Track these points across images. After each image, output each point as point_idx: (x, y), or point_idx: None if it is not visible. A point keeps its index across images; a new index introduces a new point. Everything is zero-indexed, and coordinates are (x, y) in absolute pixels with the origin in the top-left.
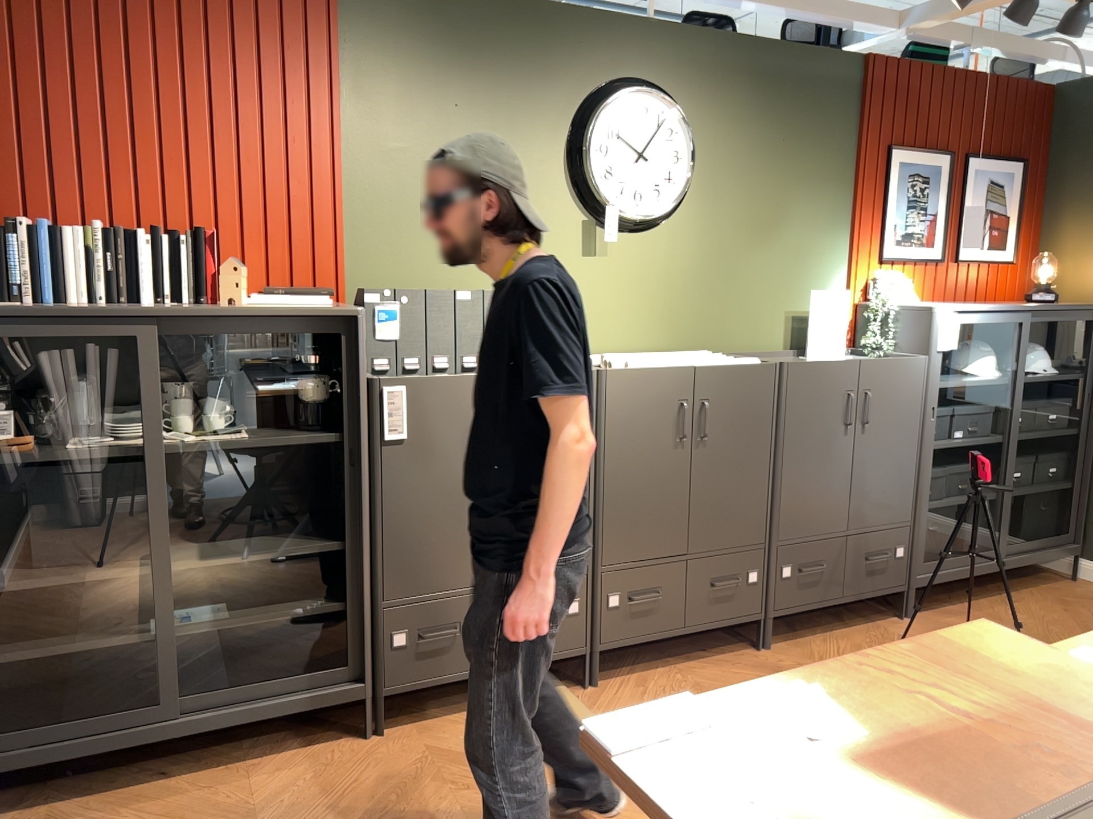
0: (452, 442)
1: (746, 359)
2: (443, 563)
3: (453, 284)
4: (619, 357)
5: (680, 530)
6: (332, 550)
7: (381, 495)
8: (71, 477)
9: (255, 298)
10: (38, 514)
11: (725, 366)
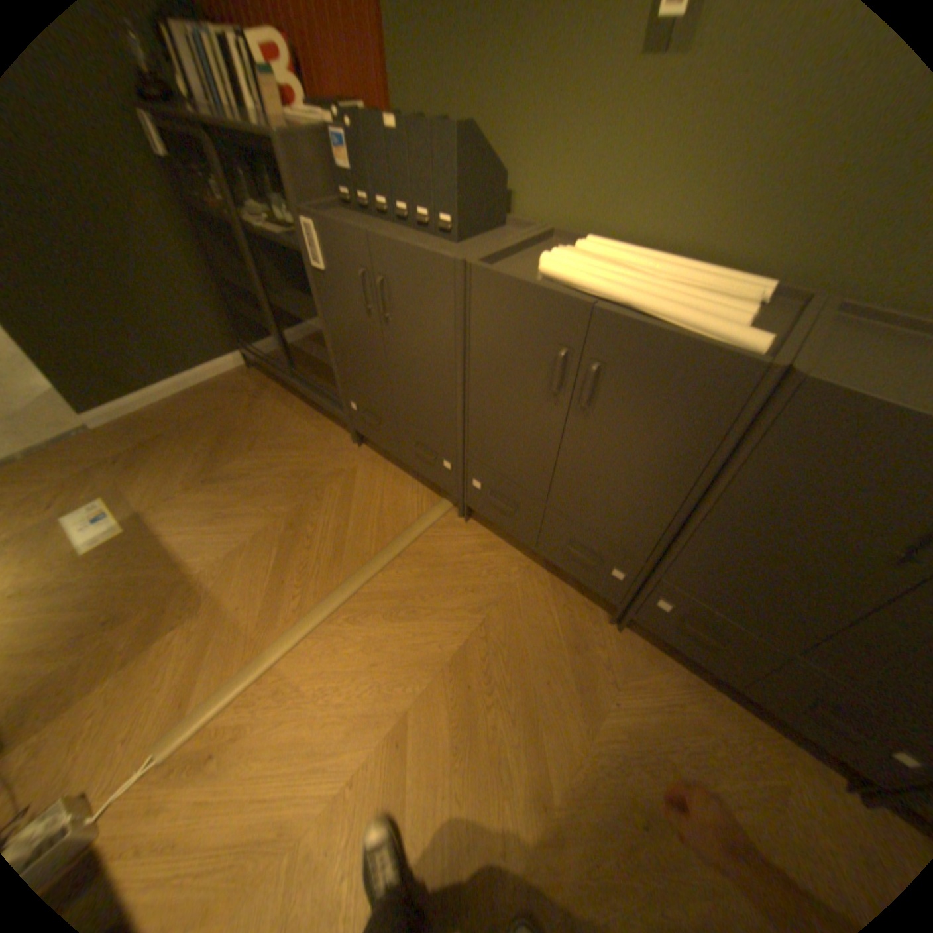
0: (352, 288)
1: (740, 328)
2: (365, 377)
3: (471, 102)
4: (576, 251)
5: (540, 477)
6: (325, 332)
7: (324, 308)
8: (241, 232)
9: (298, 109)
10: (242, 249)
11: (648, 325)
